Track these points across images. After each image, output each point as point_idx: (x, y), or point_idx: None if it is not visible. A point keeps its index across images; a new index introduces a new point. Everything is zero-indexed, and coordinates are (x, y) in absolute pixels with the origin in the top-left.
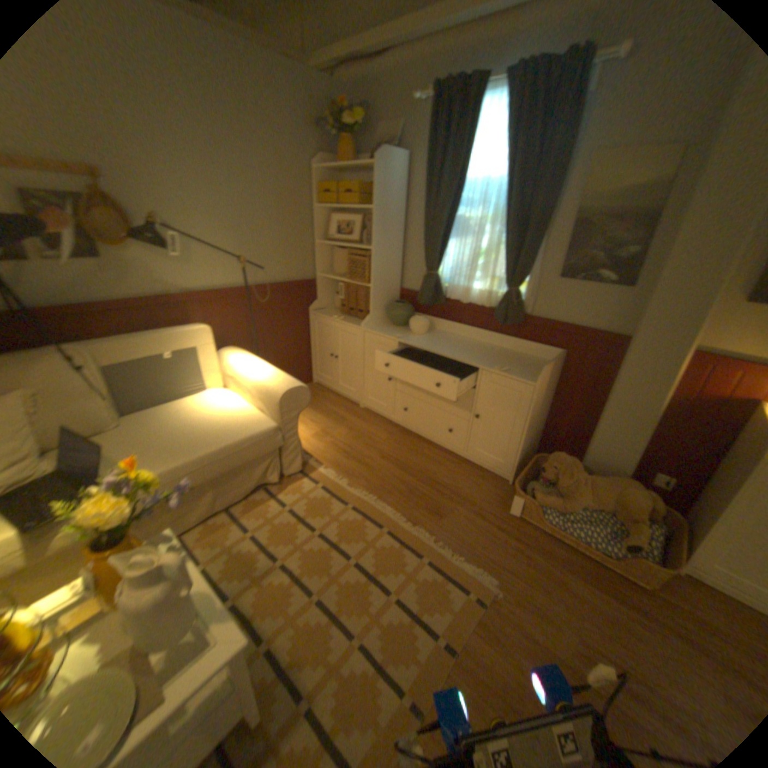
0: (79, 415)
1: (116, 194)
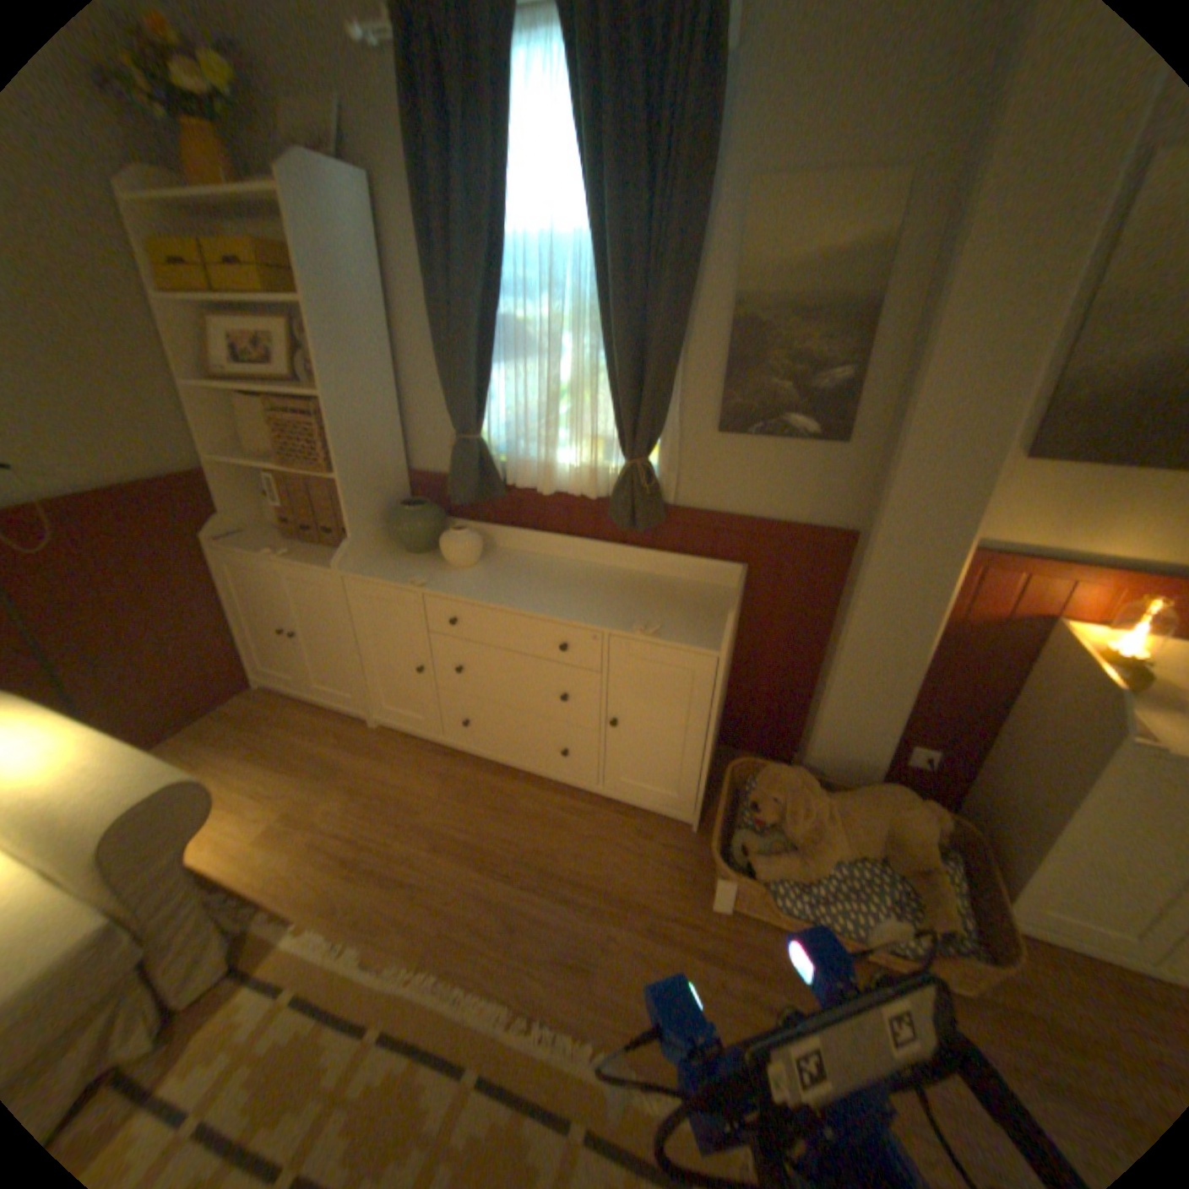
0: None
1: None
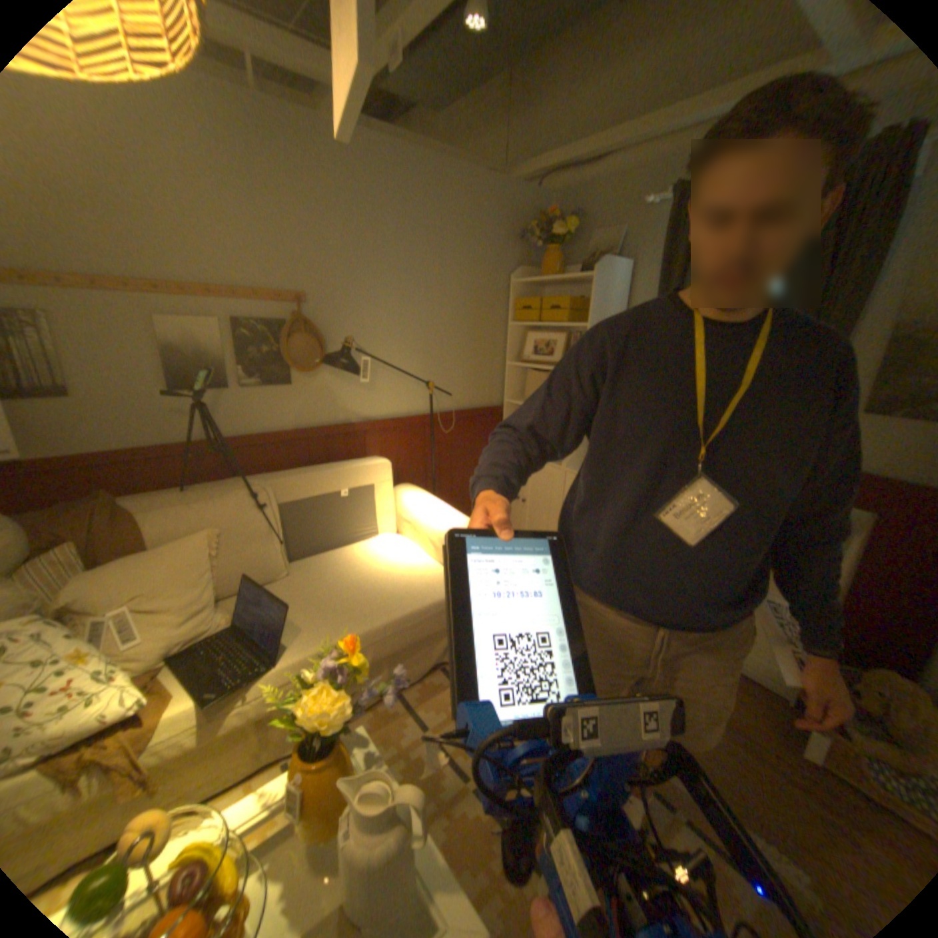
0: (258, 560)
1: (318, 319)
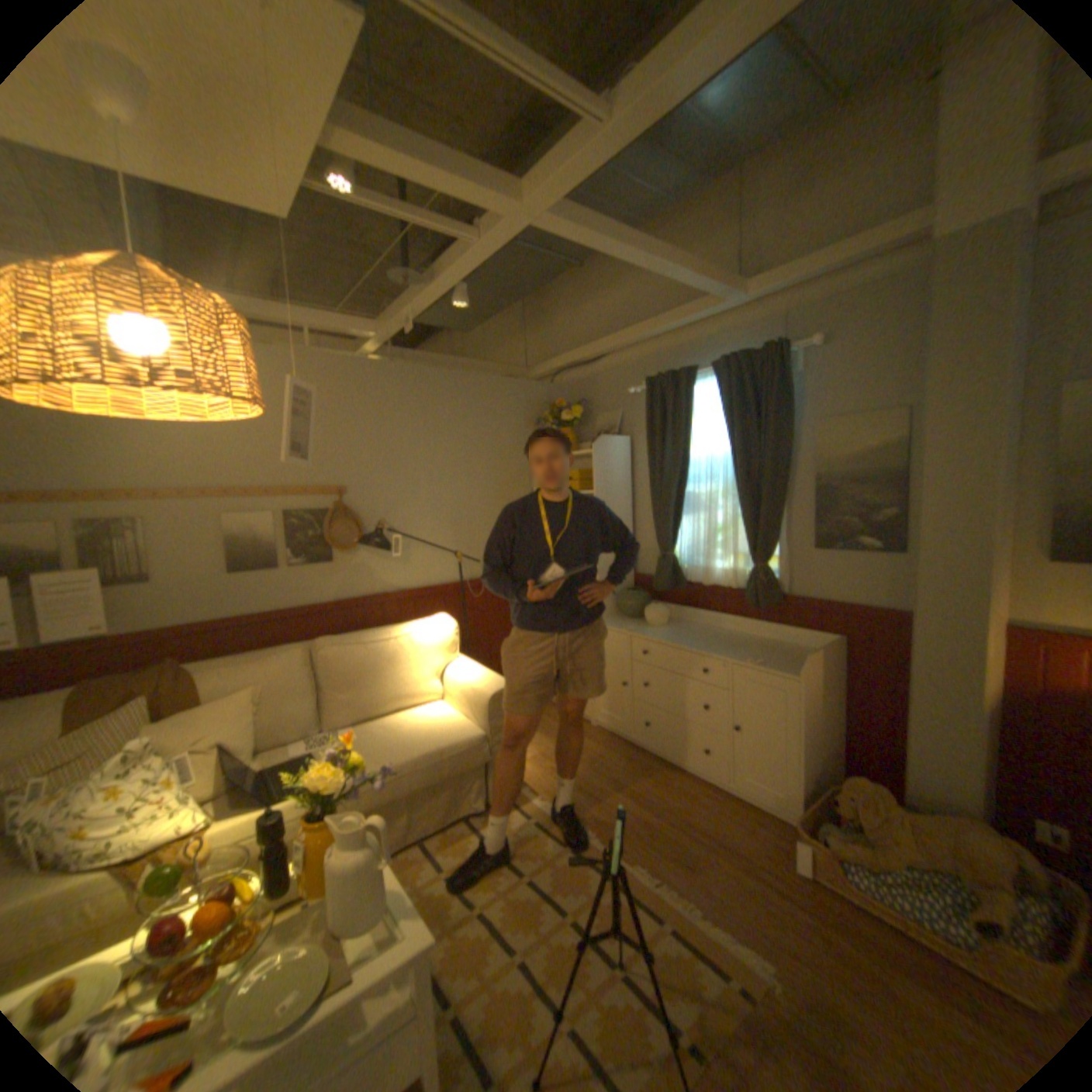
0: (292, 717)
1: (355, 507)
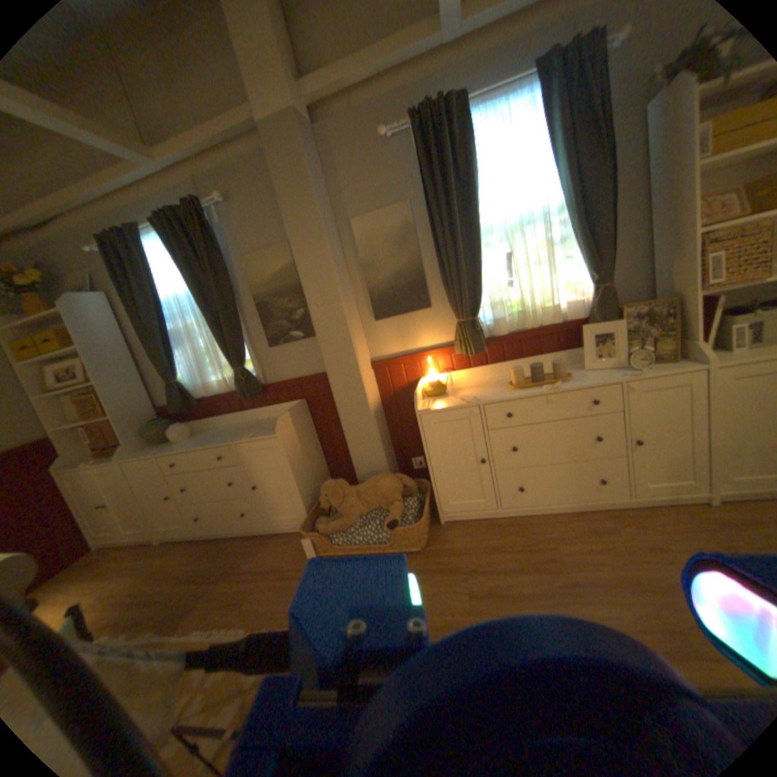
0: None
1: None
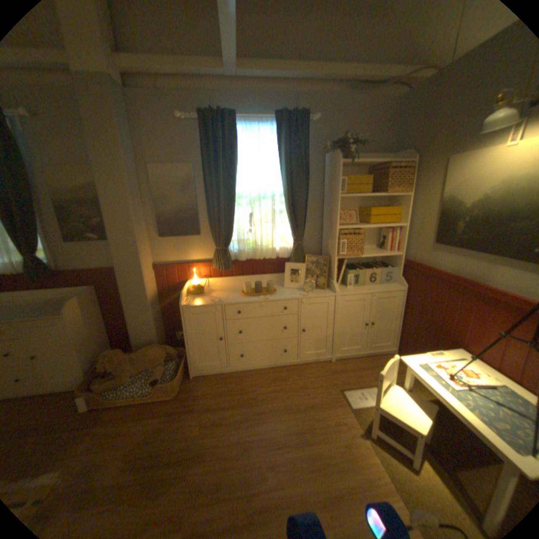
0: None
1: None
